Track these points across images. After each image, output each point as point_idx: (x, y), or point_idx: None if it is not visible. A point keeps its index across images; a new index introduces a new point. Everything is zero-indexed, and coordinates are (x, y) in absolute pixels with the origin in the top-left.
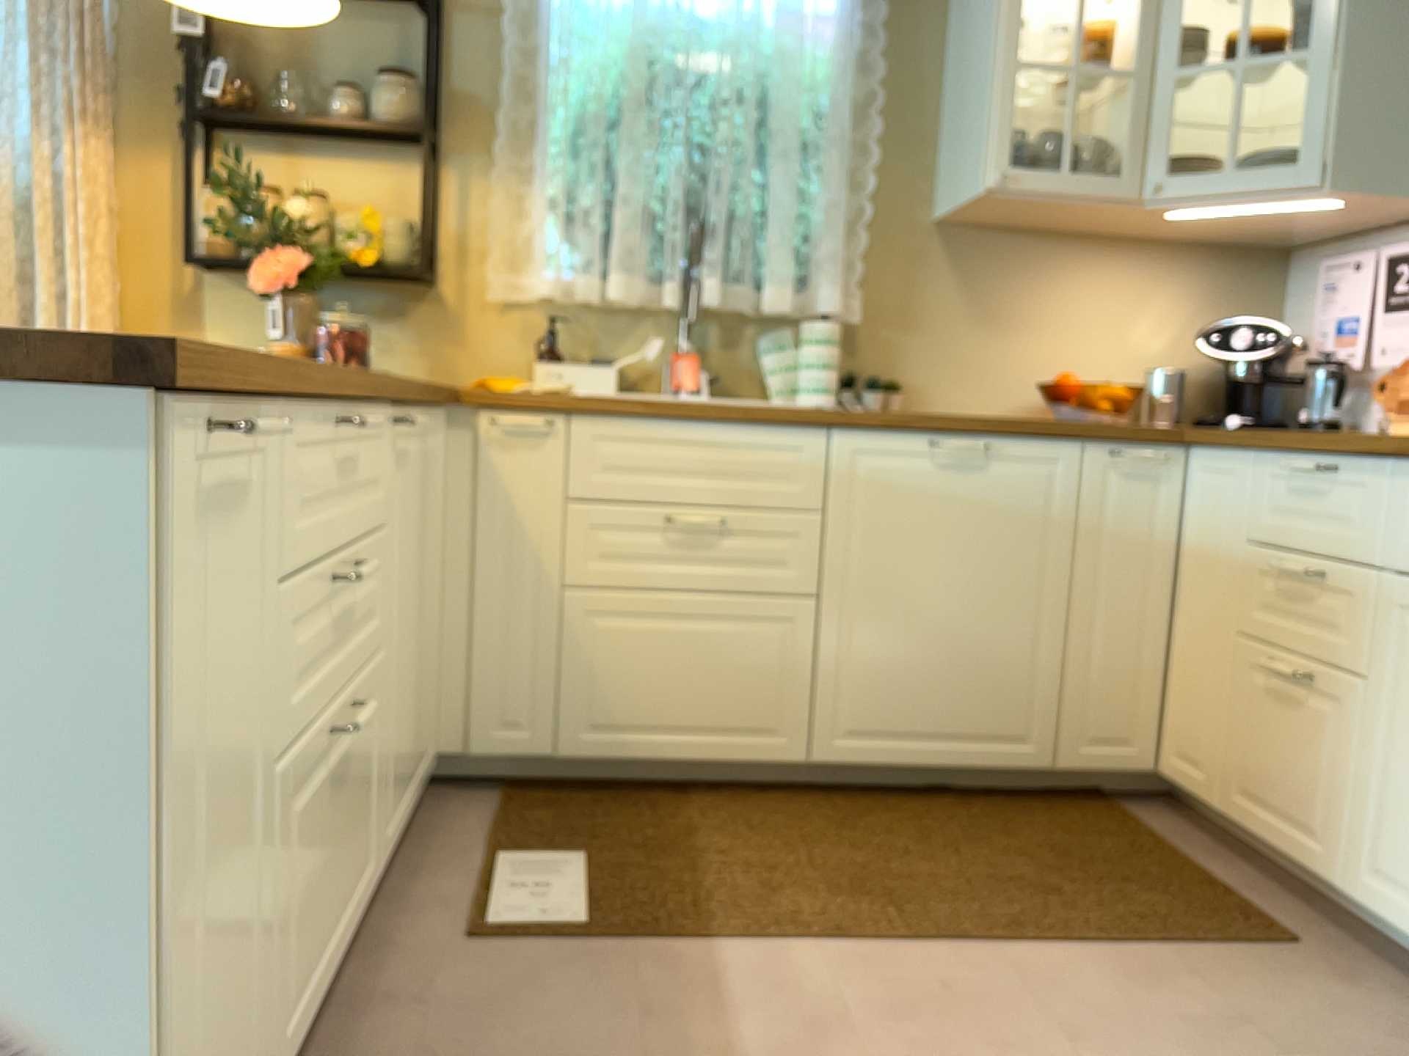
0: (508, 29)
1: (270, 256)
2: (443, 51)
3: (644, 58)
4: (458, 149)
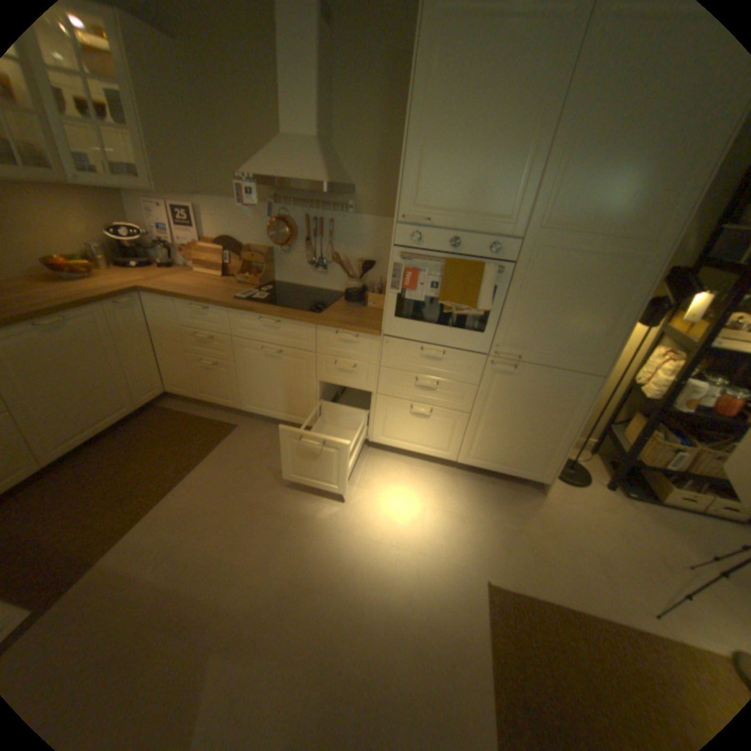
0: None
1: None
2: None
3: None
4: None
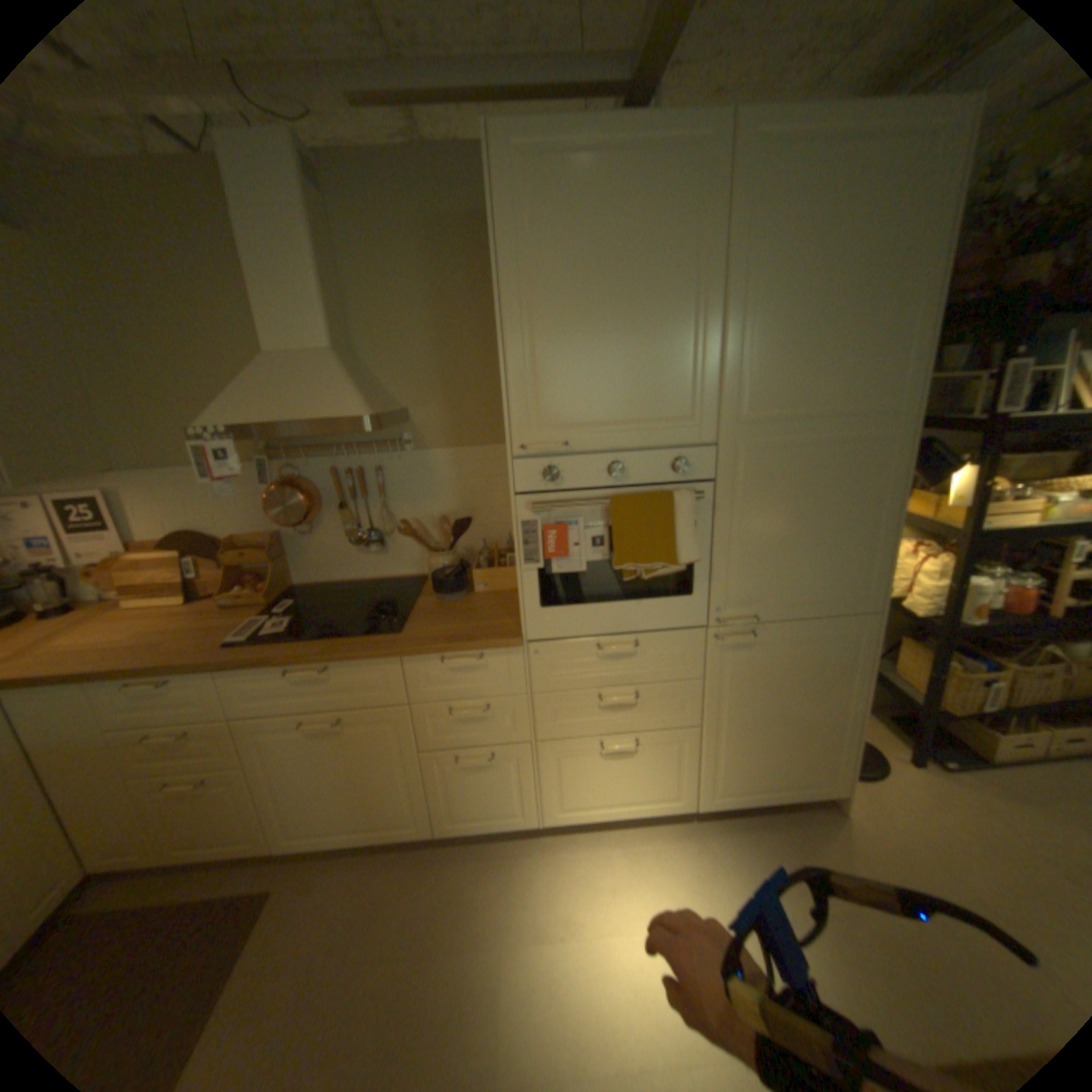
0: None
1: None
2: None
3: None
4: None
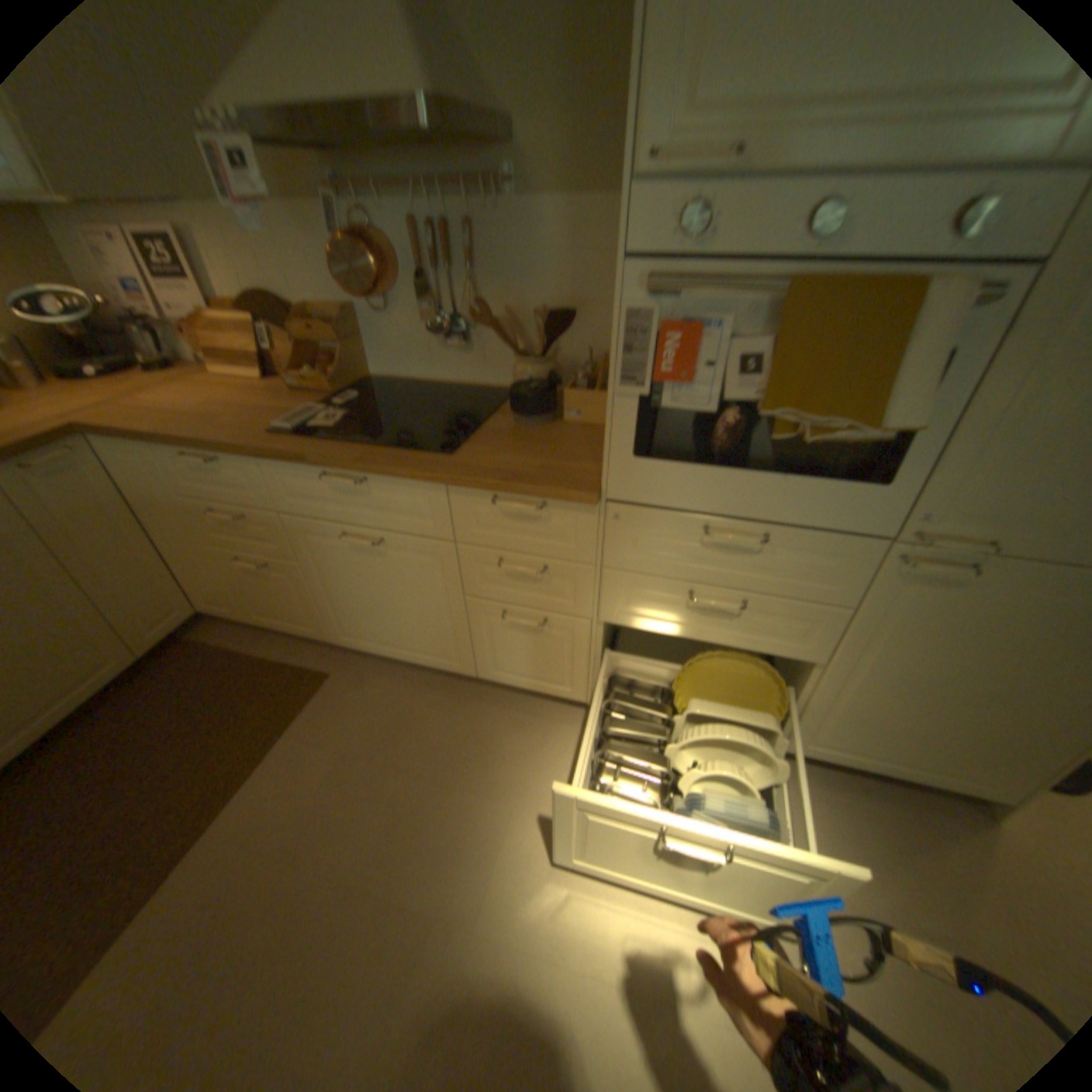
0: None
1: None
2: None
3: None
4: None
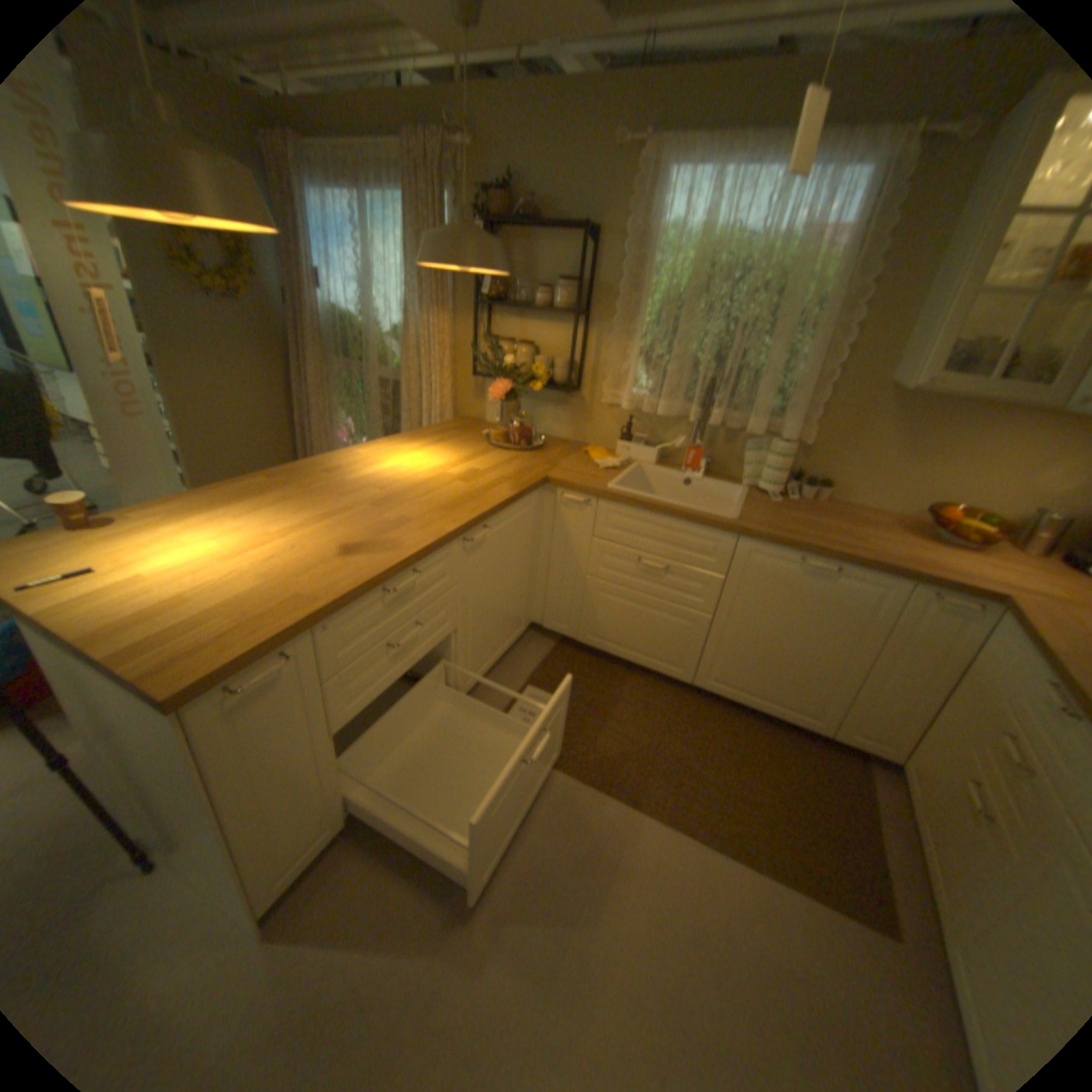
0: (628, 249)
1: (497, 383)
2: (595, 261)
3: (704, 267)
4: (597, 319)
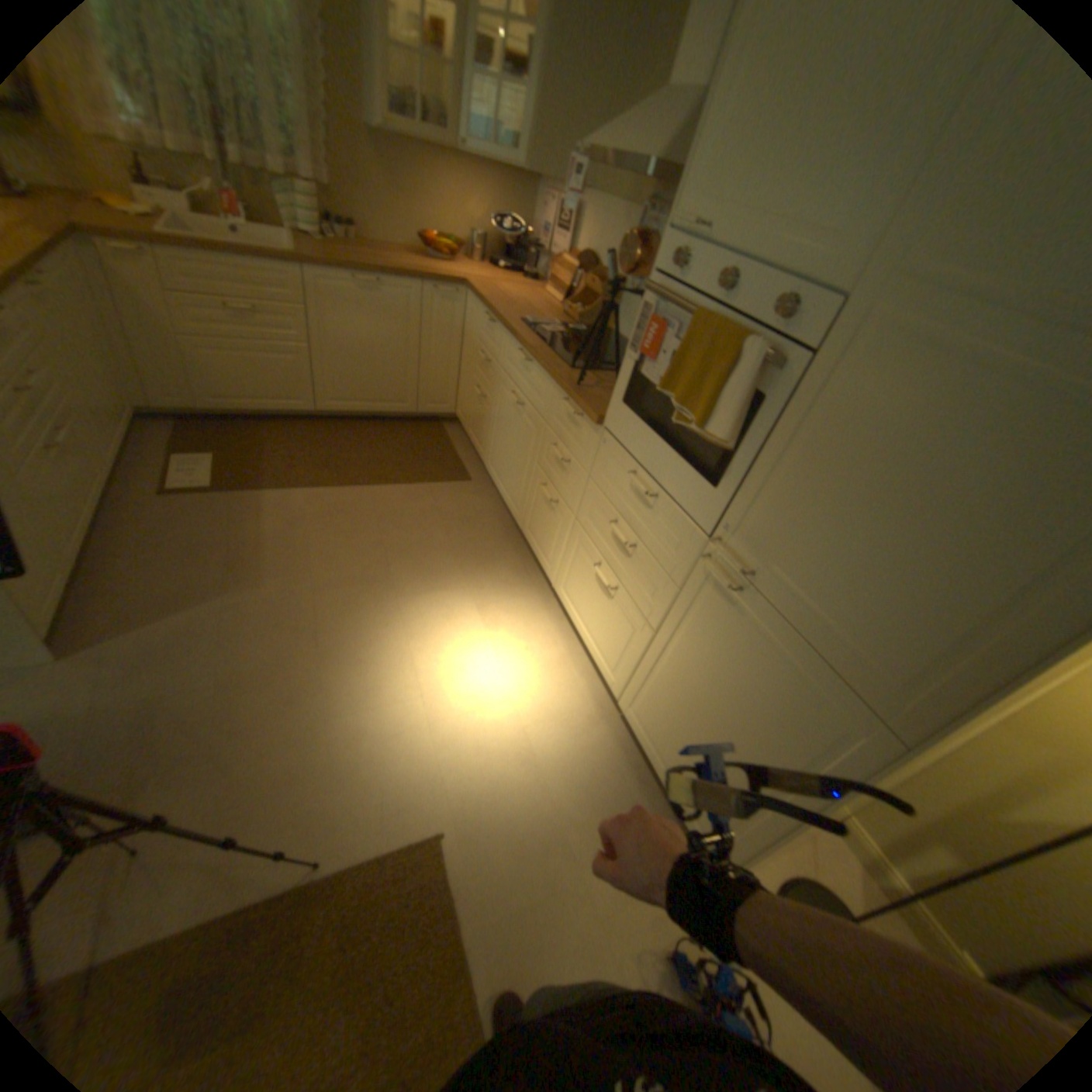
0: None
1: None
2: None
3: None
4: None
